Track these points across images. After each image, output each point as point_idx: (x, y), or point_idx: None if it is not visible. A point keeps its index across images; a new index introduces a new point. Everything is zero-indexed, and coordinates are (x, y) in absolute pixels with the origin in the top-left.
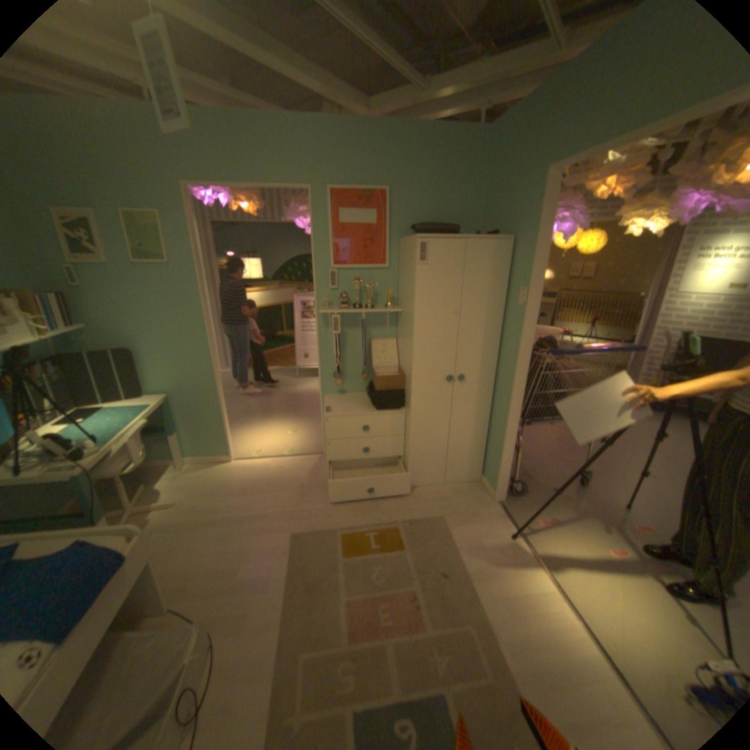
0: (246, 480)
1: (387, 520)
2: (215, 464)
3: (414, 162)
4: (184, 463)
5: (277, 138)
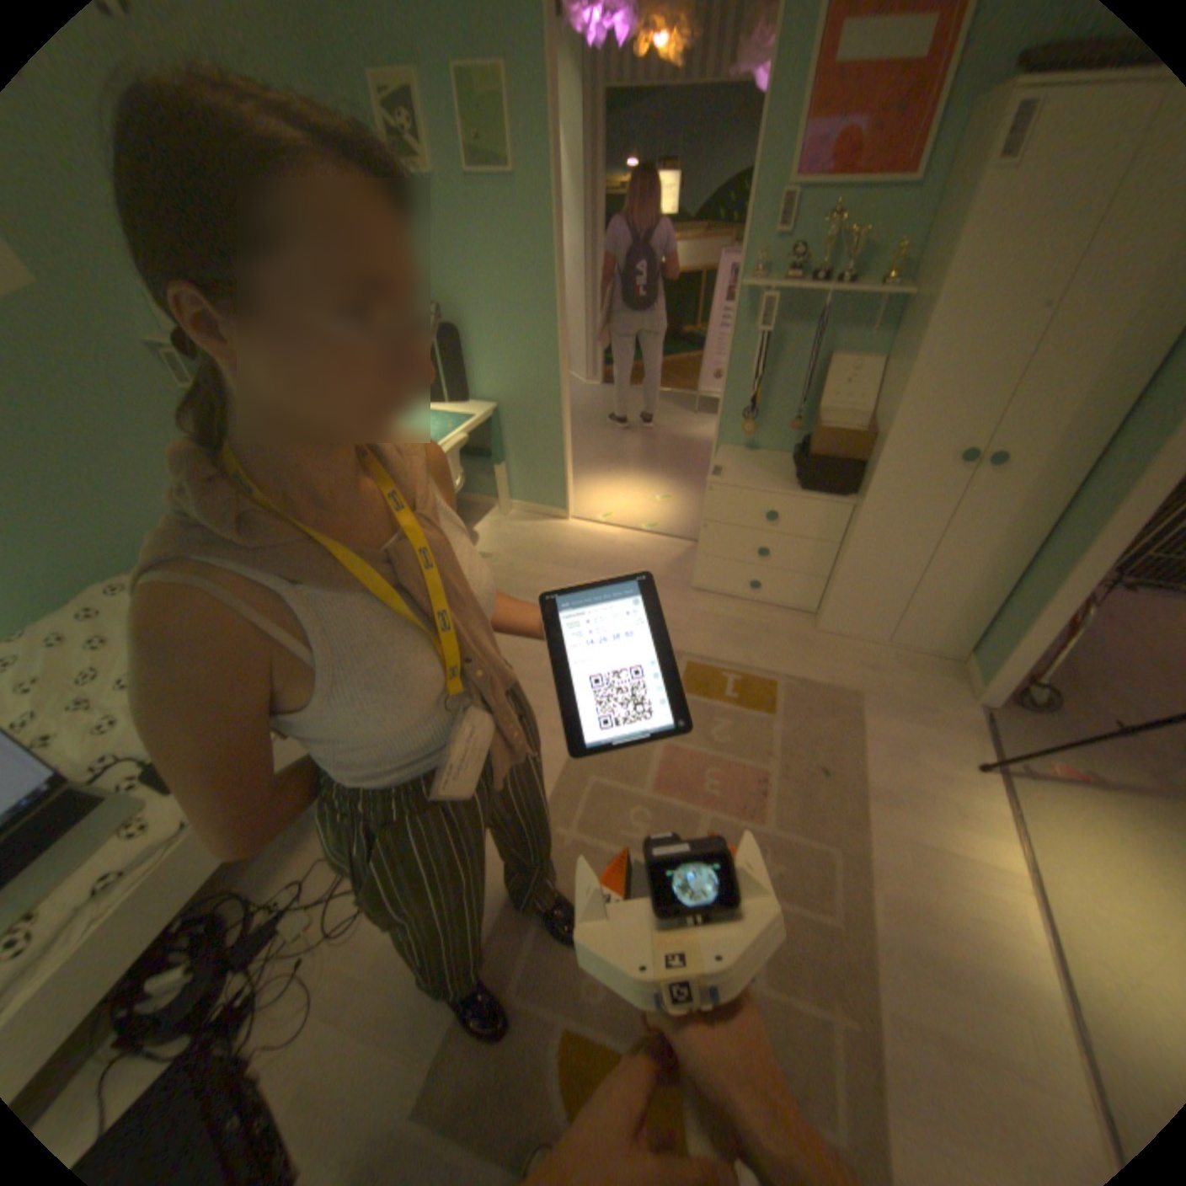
0: (580, 550)
1: (764, 666)
2: (547, 517)
3: None
4: (511, 507)
5: None
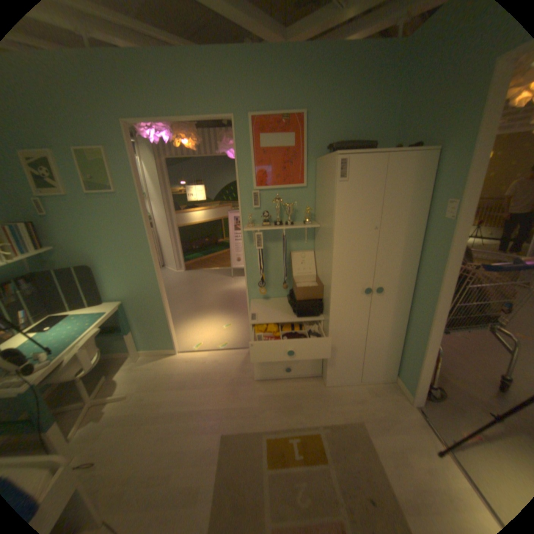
0: (186, 374)
1: (310, 424)
2: (163, 356)
3: (331, 83)
4: (139, 356)
5: (202, 71)
